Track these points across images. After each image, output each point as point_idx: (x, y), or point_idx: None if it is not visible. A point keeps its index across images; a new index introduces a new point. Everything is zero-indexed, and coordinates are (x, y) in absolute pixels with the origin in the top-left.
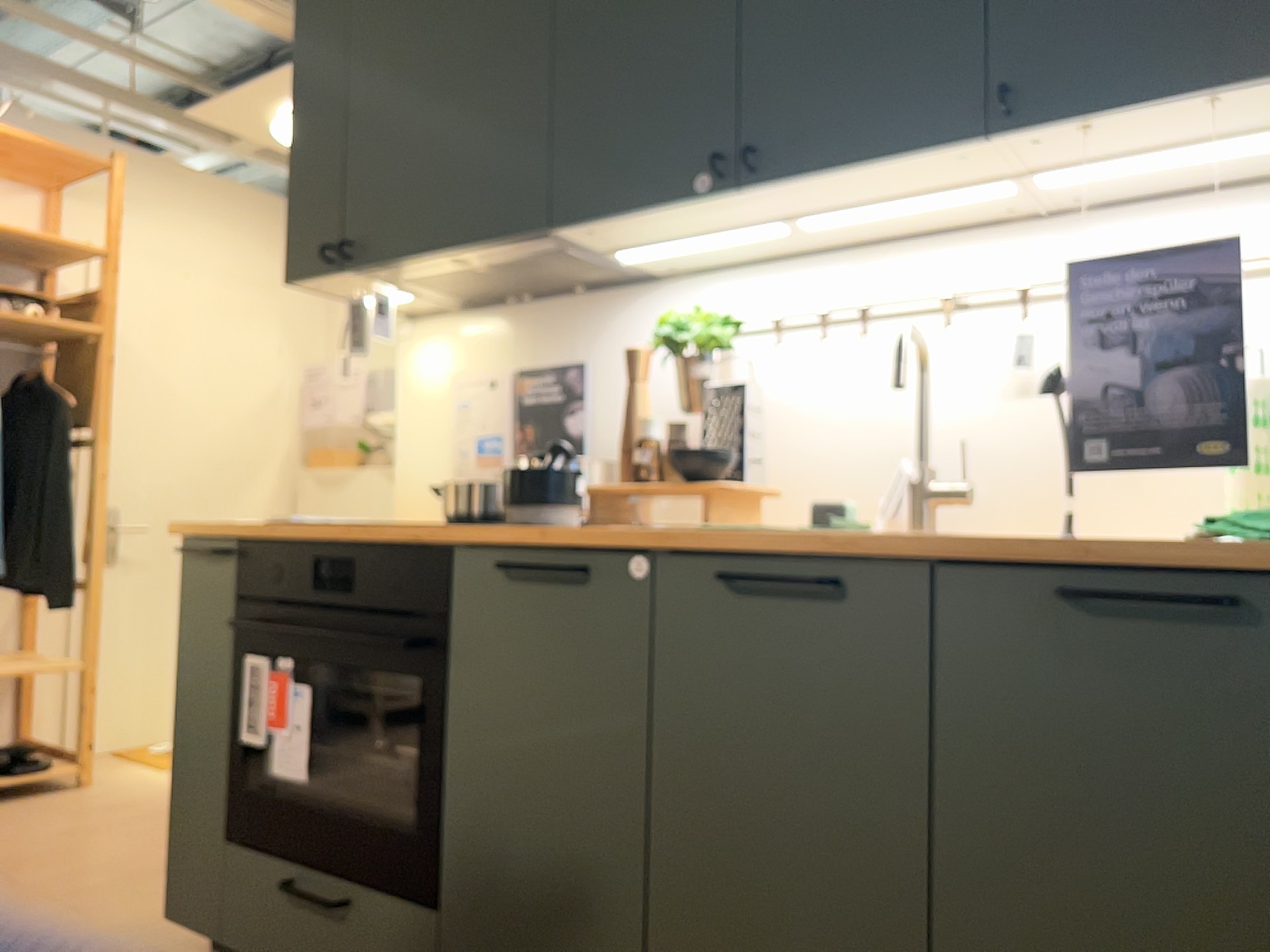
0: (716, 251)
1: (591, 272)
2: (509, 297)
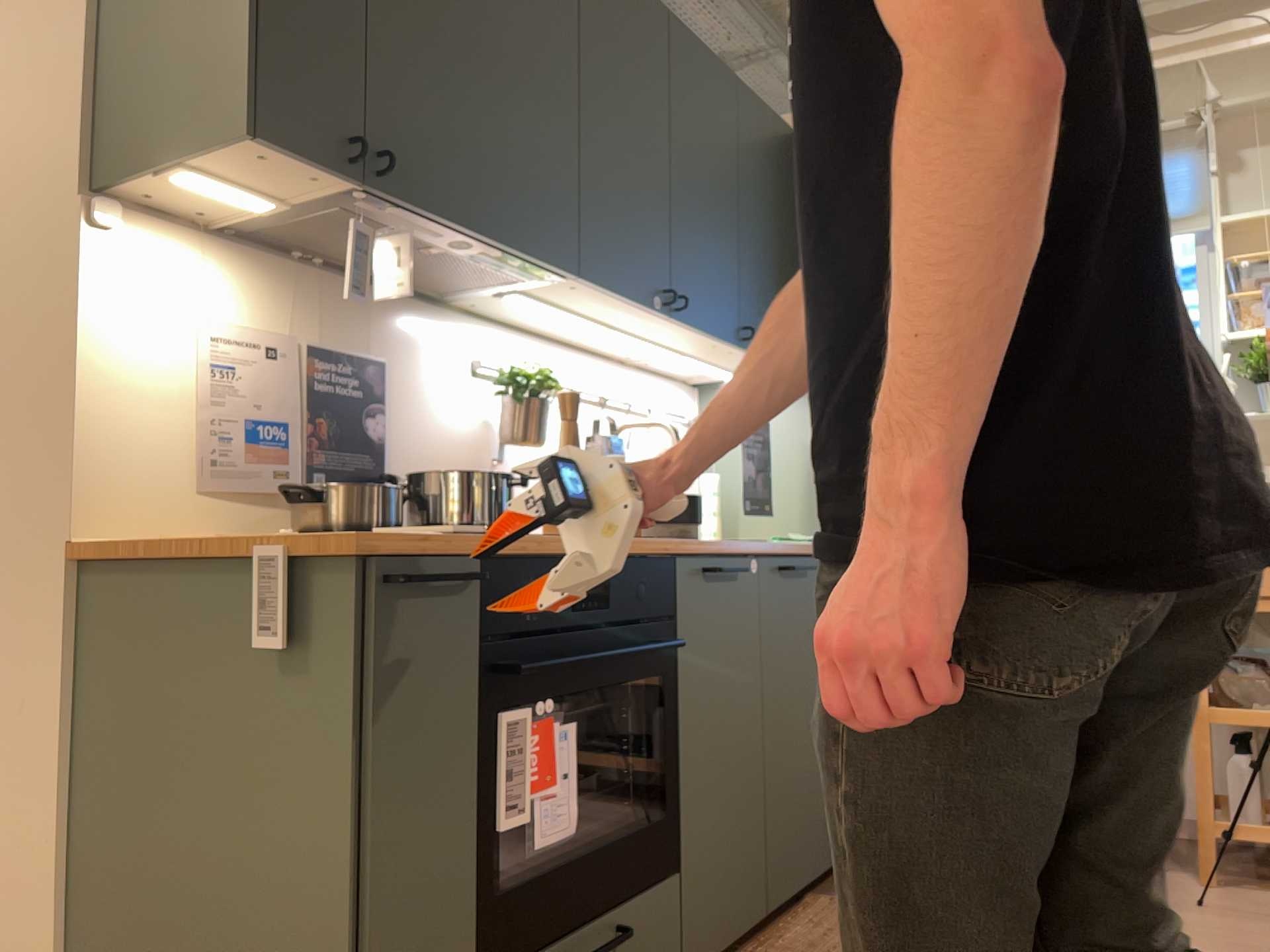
0: (520, 311)
1: (432, 280)
2: (302, 252)
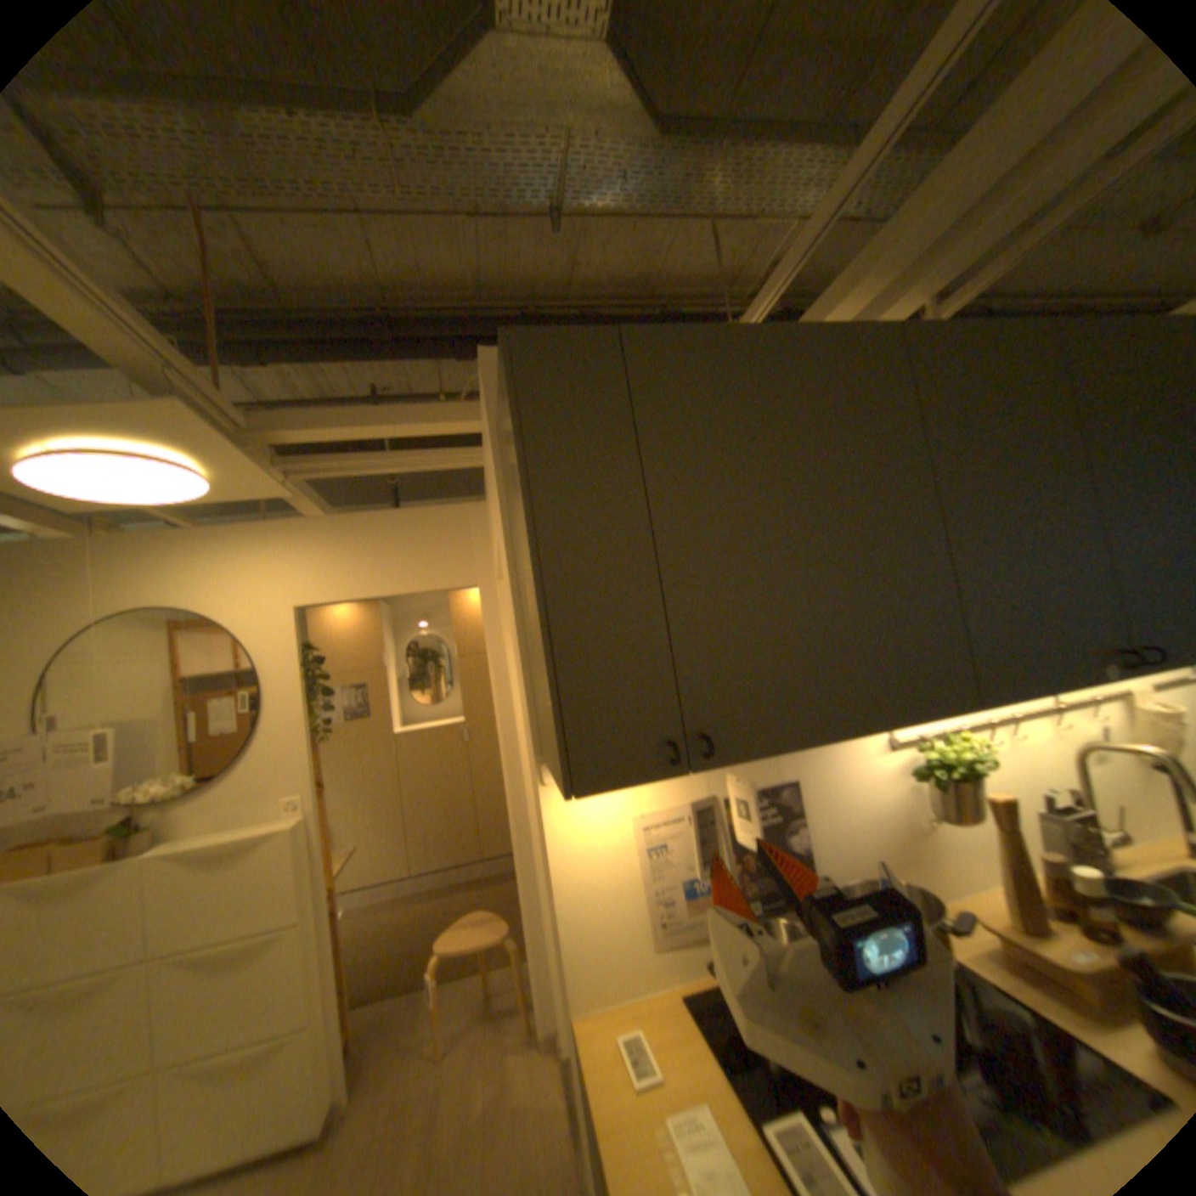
0: None
1: None
2: None
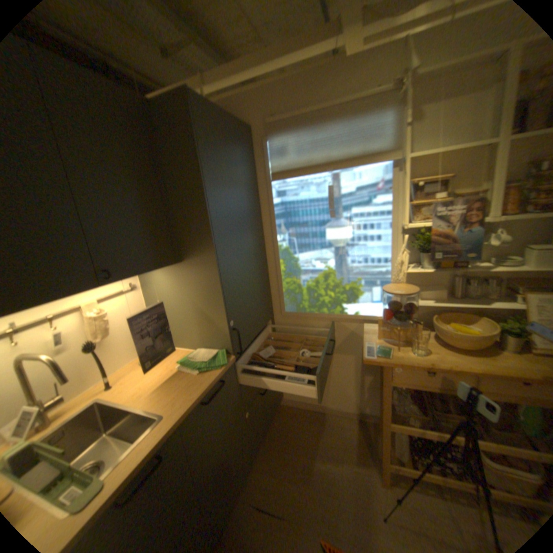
0: None
1: None
2: None
